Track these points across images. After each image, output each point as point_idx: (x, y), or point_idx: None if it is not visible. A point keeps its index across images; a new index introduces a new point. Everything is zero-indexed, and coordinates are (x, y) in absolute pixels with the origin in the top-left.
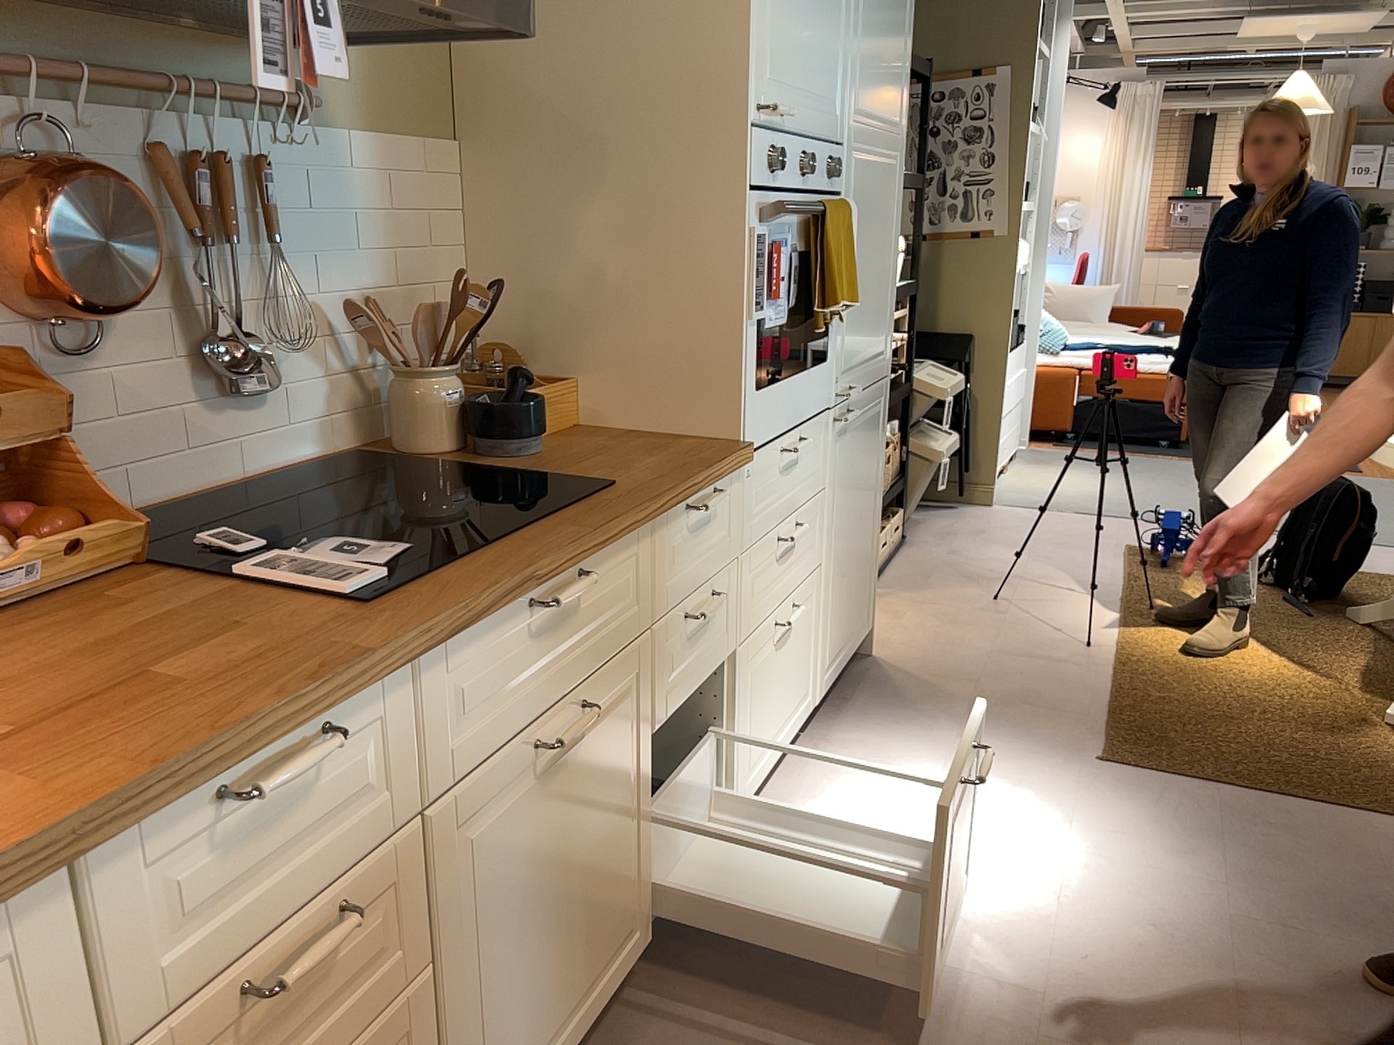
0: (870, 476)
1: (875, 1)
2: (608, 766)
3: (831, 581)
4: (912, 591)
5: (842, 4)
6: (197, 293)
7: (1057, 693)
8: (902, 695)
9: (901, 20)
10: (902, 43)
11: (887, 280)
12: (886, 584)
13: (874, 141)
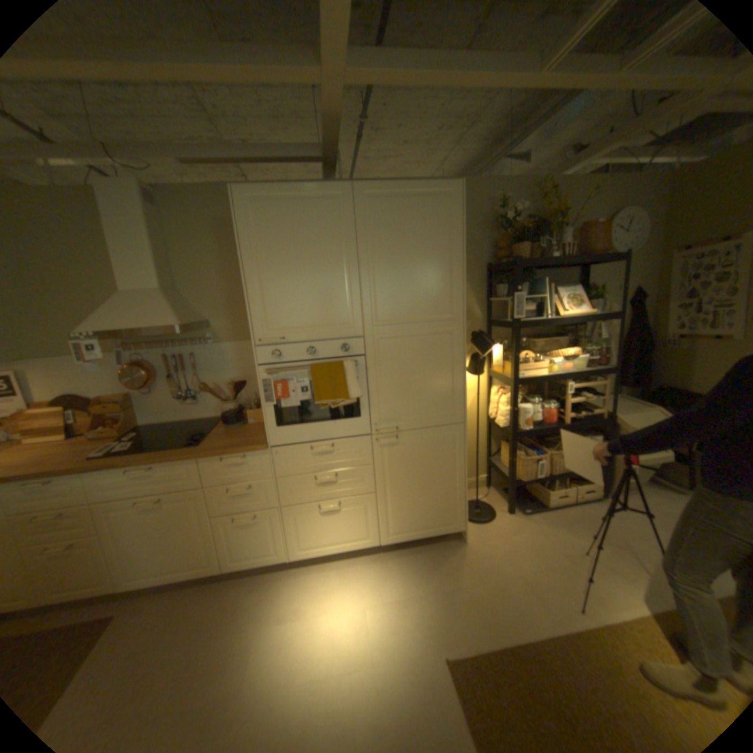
0: (439, 465)
1: (389, 274)
2: (180, 519)
3: (387, 501)
4: (550, 527)
5: (343, 287)
6: (176, 382)
7: (504, 620)
8: (441, 566)
9: (437, 271)
10: (443, 280)
11: (445, 382)
12: (543, 517)
13: (404, 328)
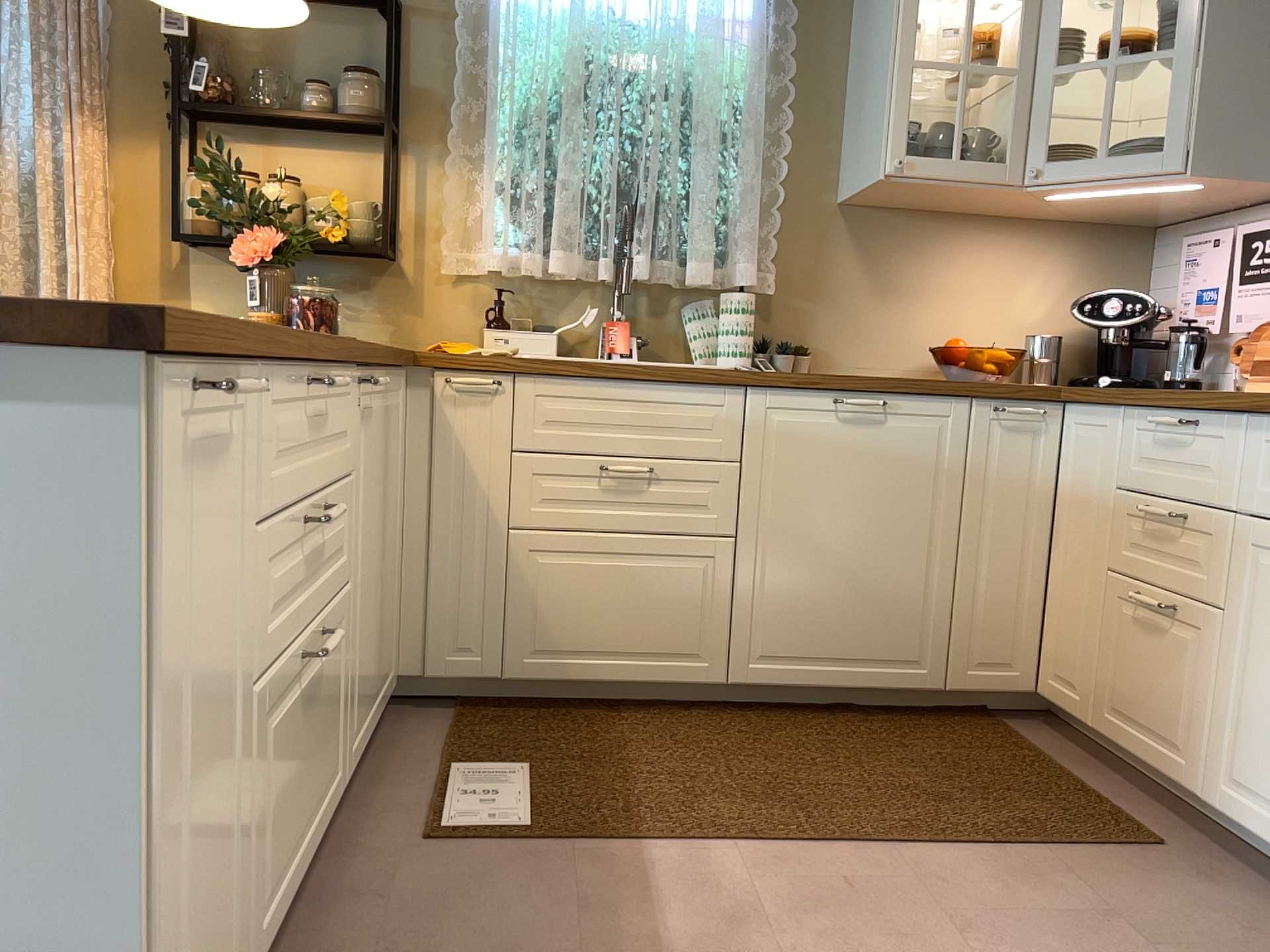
0: None
1: None
2: None
3: None
4: None
5: None
6: None
7: None
8: None
9: None
10: None
11: None
12: None
13: None
